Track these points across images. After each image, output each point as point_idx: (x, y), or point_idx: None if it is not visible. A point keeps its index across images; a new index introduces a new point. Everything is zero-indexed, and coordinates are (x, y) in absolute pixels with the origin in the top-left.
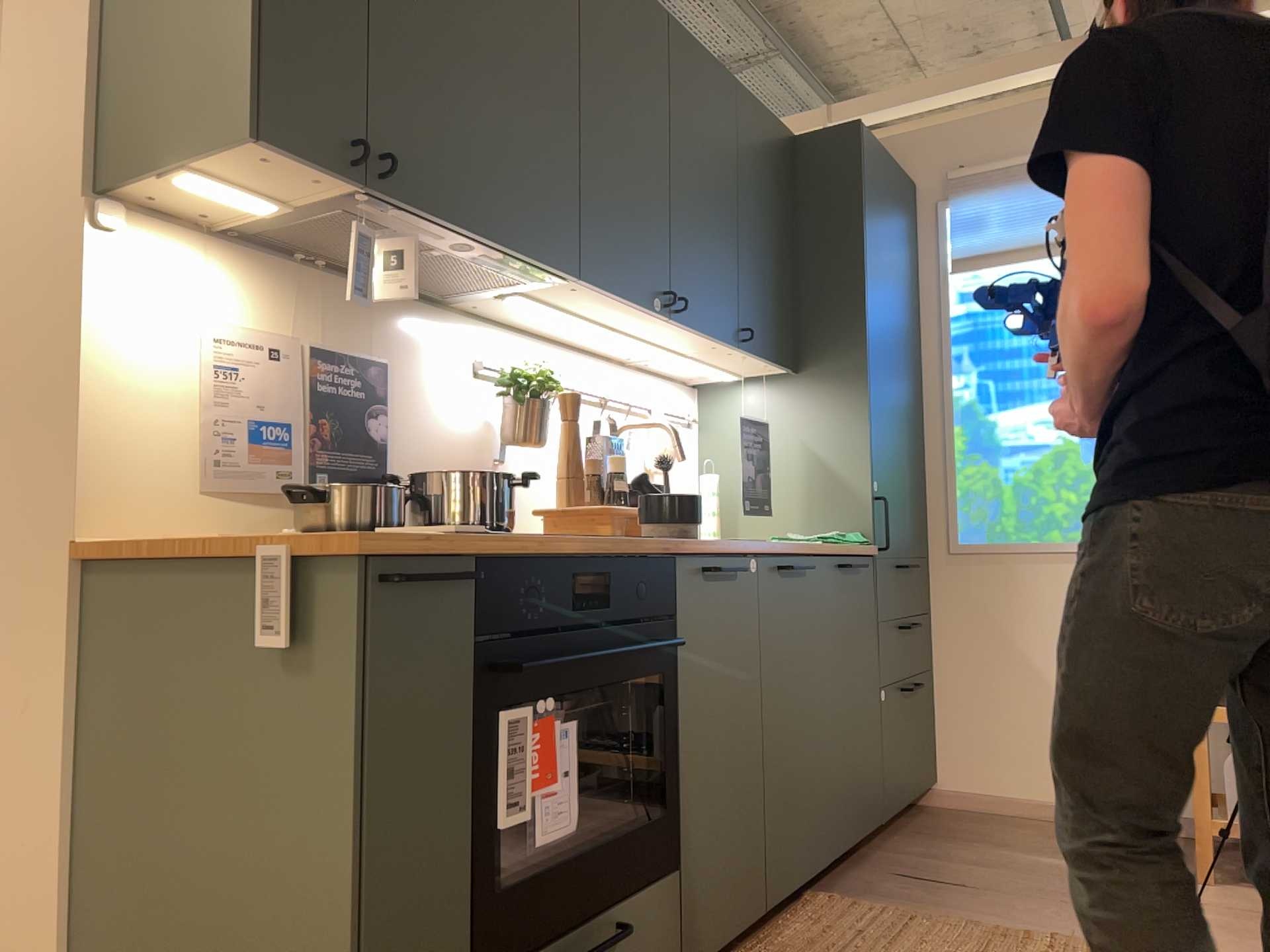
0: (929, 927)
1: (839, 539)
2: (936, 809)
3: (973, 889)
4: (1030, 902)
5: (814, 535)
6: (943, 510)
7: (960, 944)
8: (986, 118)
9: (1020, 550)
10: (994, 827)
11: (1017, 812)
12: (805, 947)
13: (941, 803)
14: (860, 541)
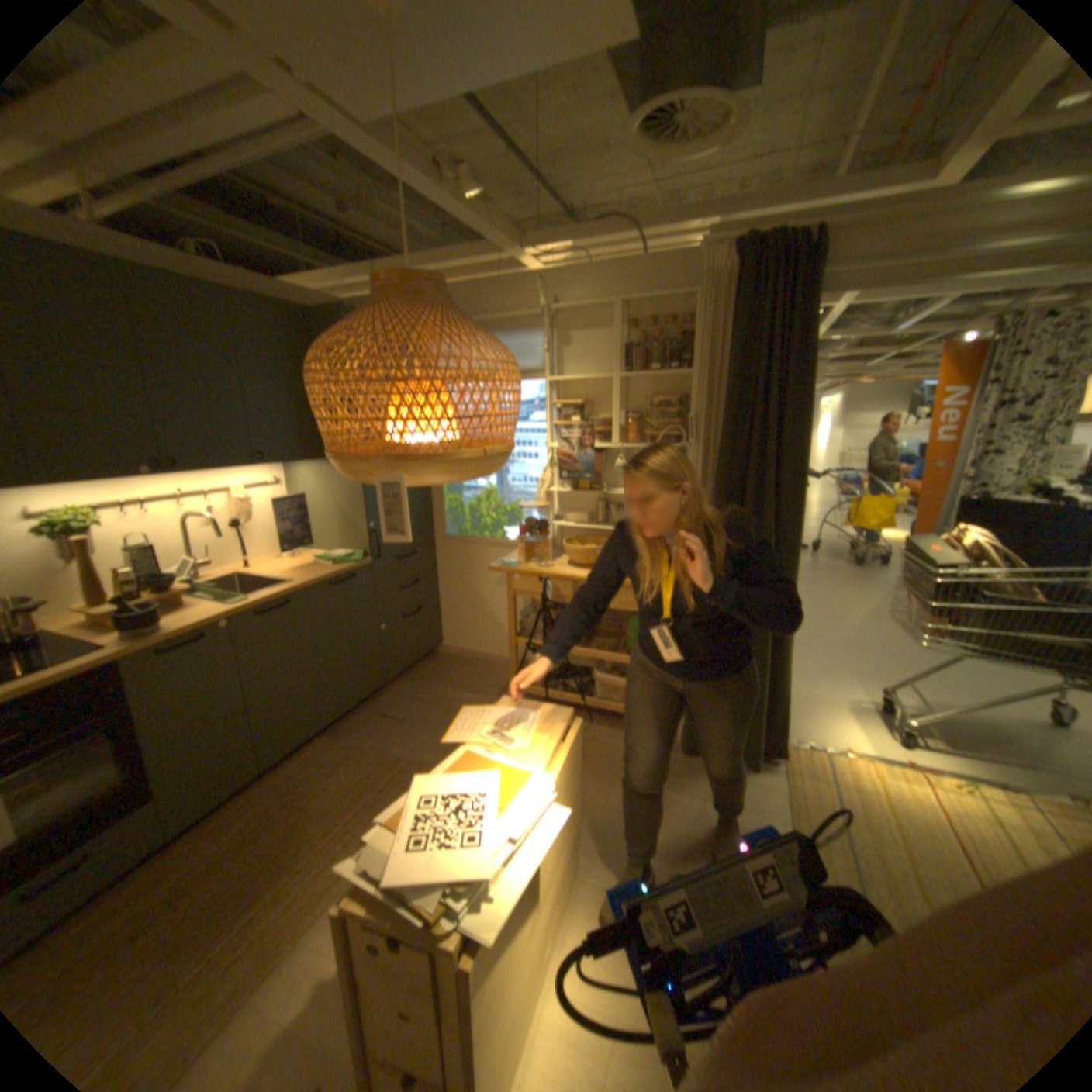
0: (357, 762)
1: (342, 563)
2: (440, 657)
3: (405, 725)
4: (423, 734)
5: (342, 551)
6: (440, 518)
7: (360, 776)
8: (452, 287)
9: (472, 542)
10: (455, 672)
11: (473, 659)
12: (283, 786)
13: (443, 653)
14: (354, 563)
